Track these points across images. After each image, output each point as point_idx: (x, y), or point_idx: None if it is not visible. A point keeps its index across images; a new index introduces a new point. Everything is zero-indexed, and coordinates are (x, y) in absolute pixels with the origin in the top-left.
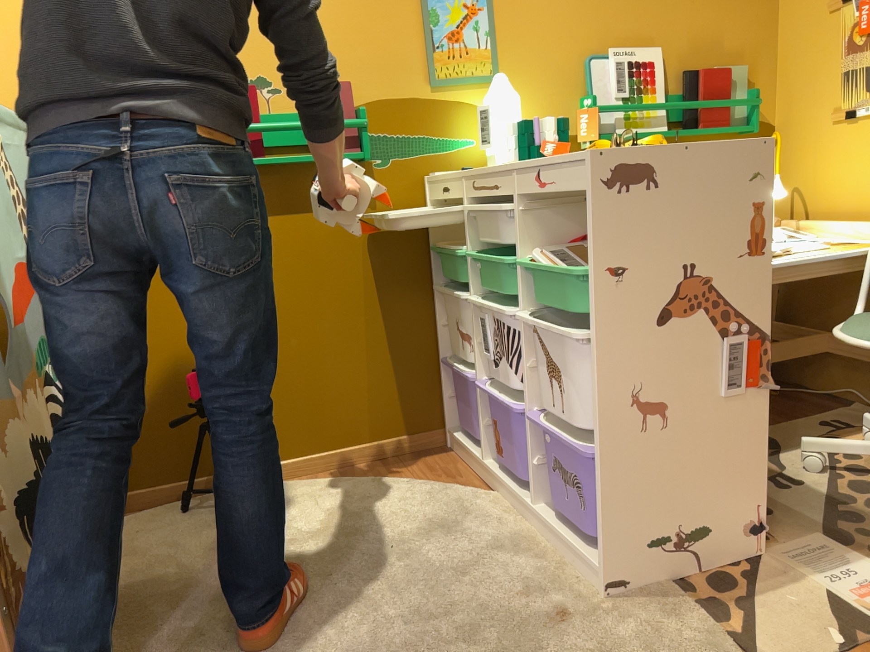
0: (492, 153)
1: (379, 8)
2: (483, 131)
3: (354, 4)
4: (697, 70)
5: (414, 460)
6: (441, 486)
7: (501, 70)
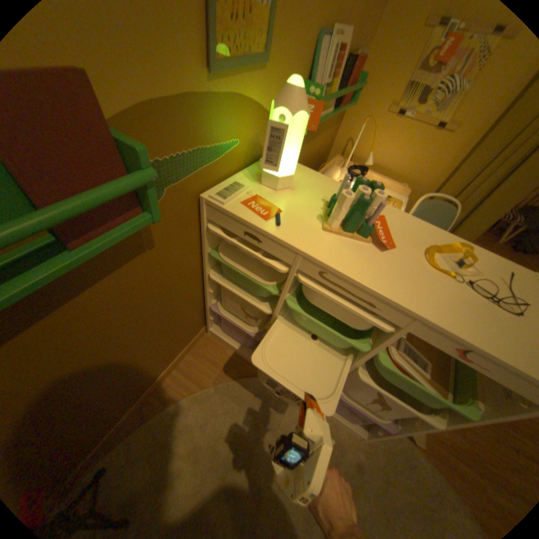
0: (272, 171)
1: None
2: (272, 151)
3: None
4: (359, 54)
5: (197, 358)
6: (237, 383)
7: (272, 42)
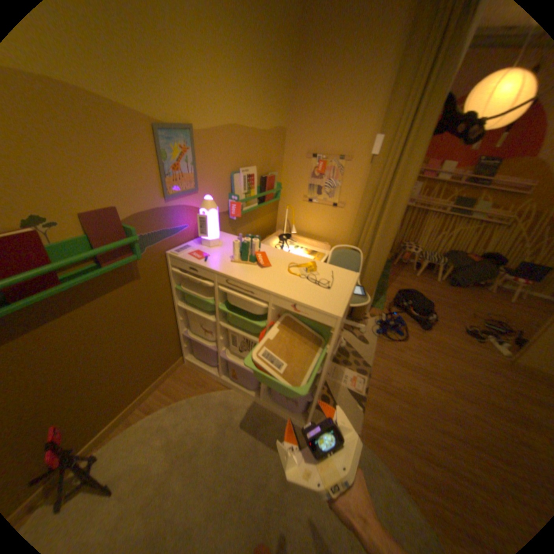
0: (206, 238)
1: (128, 149)
2: (202, 228)
3: (109, 146)
4: (267, 177)
5: (175, 381)
6: (205, 396)
7: (199, 184)
